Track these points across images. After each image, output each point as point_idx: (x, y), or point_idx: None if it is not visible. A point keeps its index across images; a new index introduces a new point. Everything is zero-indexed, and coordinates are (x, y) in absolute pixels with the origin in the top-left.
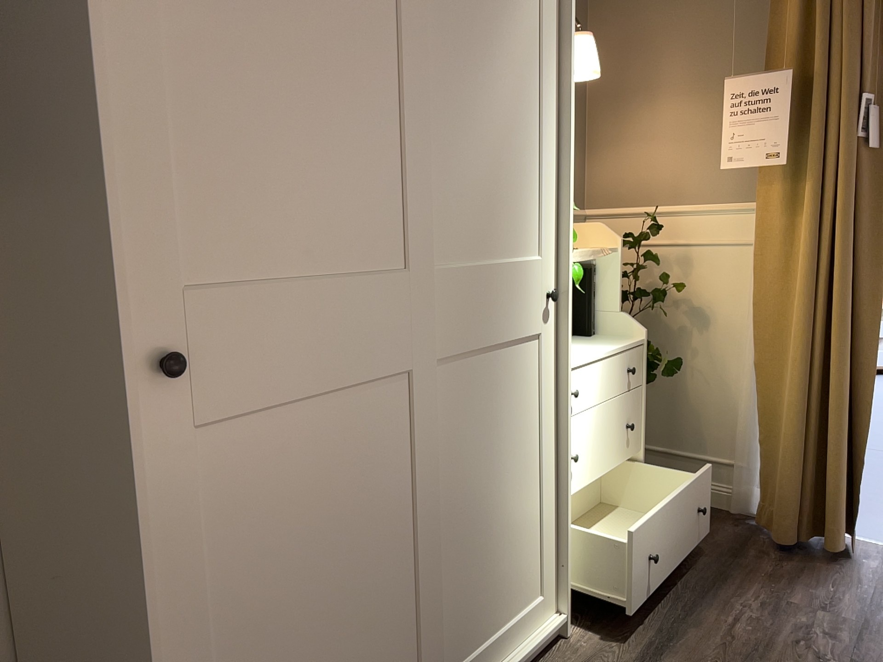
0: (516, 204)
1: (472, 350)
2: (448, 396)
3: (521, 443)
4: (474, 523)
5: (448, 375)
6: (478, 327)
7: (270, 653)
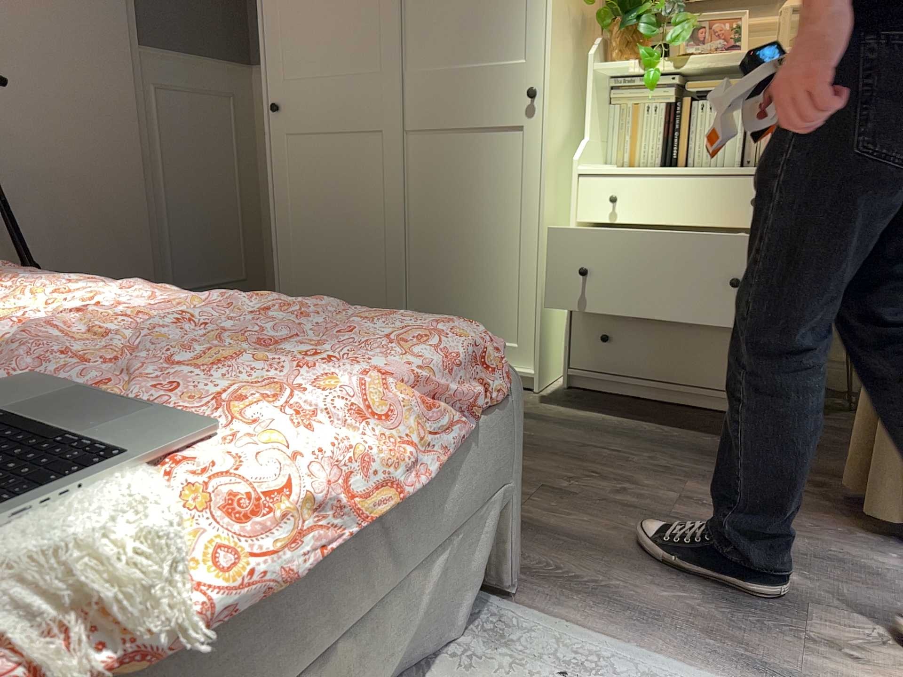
0: (499, 11)
1: (443, 130)
2: (419, 159)
3: (502, 220)
4: (443, 259)
5: (419, 144)
6: (447, 113)
7: (301, 249)
